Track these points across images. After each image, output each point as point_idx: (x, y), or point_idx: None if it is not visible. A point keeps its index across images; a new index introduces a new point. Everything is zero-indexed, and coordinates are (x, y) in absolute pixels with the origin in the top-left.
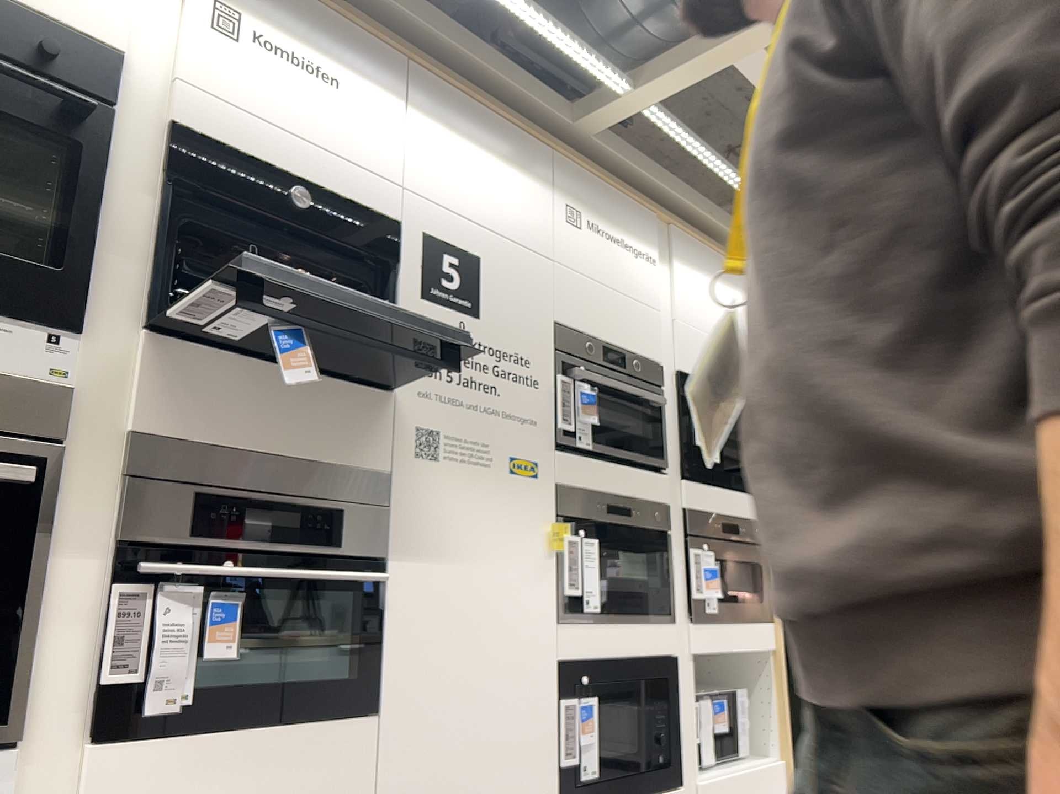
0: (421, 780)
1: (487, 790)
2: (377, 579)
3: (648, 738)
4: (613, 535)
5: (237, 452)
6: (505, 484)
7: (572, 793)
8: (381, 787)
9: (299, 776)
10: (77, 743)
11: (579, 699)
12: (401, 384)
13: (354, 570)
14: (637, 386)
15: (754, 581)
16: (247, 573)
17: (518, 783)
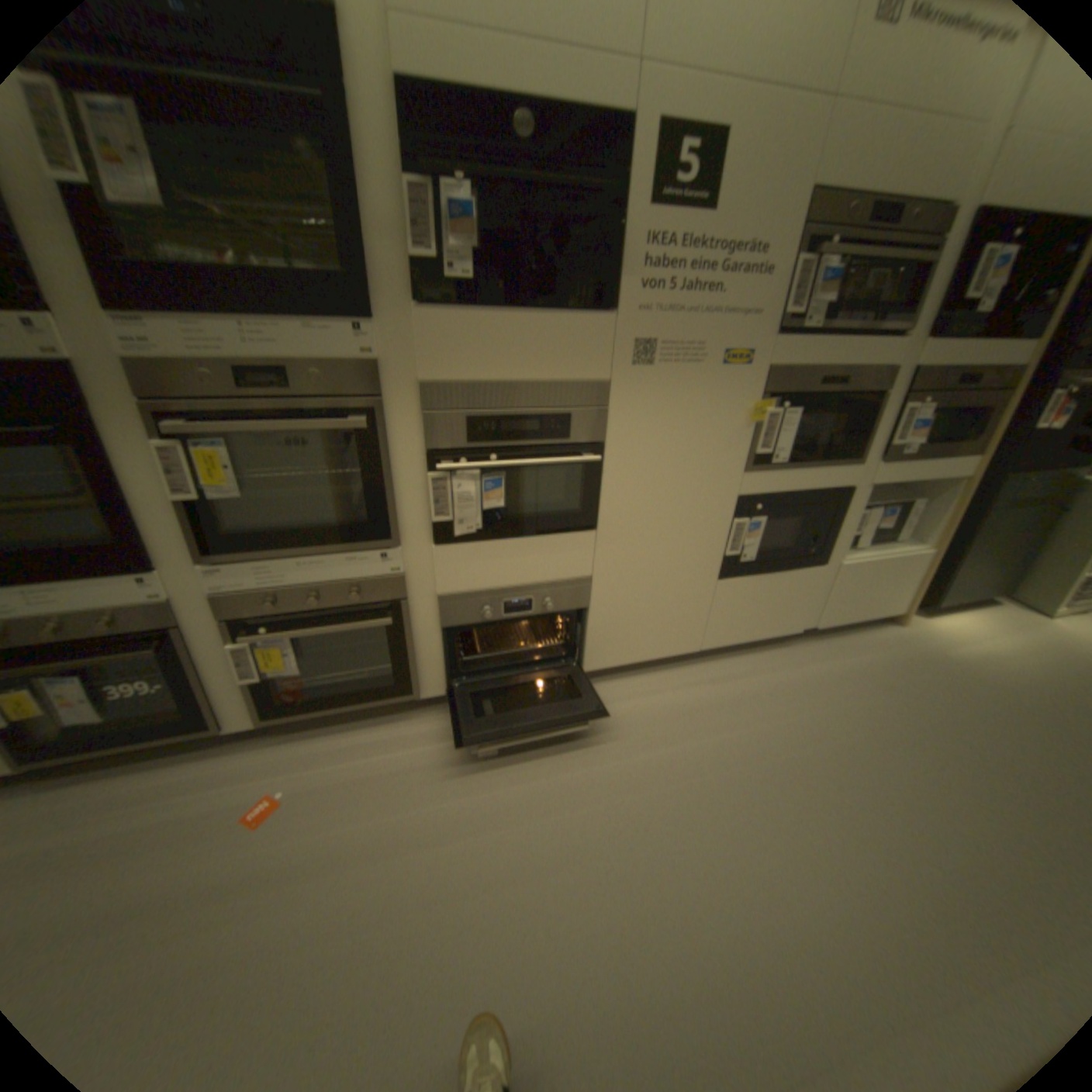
0: (622, 560)
1: (666, 565)
2: (592, 461)
3: (806, 538)
4: (819, 401)
5: (495, 381)
6: (715, 373)
7: (729, 567)
8: (596, 563)
9: (545, 558)
10: (429, 543)
11: (750, 519)
12: (622, 305)
13: (579, 452)
14: (905, 244)
15: (977, 423)
16: (501, 466)
17: (690, 562)
